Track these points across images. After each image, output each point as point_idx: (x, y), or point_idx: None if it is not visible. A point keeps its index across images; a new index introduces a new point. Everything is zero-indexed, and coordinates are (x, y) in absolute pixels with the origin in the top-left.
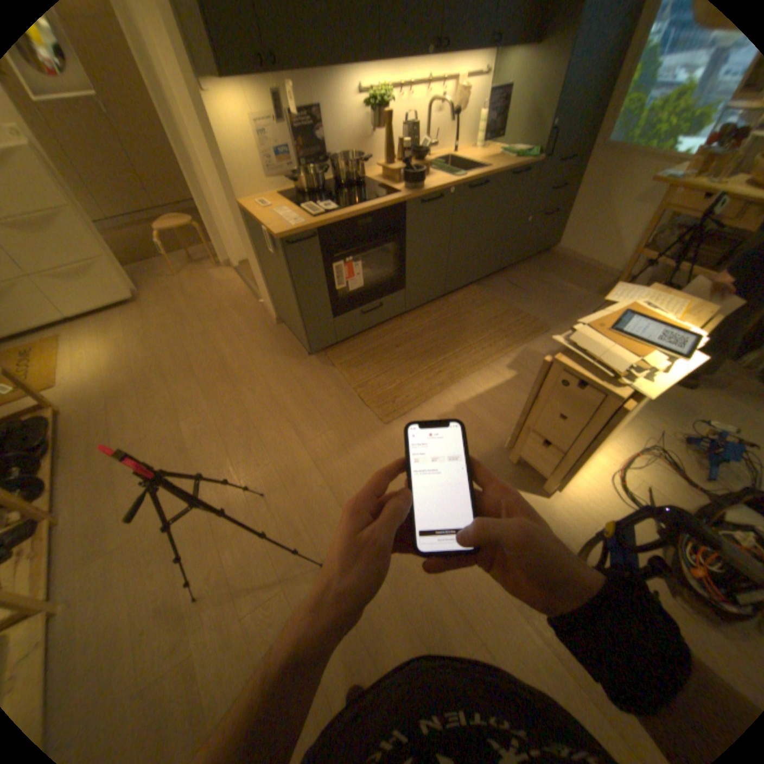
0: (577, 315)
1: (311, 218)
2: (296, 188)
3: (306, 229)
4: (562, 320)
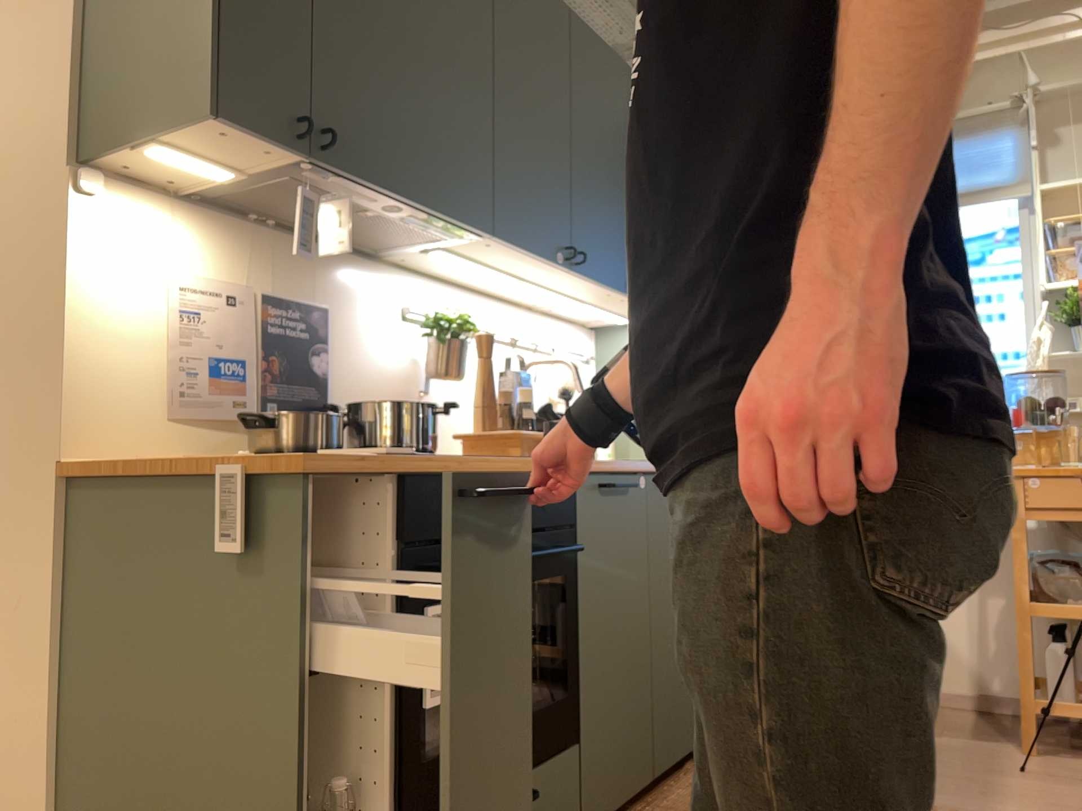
0: (1006, 782)
1: (379, 456)
2: (264, 447)
3: (383, 466)
4: (990, 797)
